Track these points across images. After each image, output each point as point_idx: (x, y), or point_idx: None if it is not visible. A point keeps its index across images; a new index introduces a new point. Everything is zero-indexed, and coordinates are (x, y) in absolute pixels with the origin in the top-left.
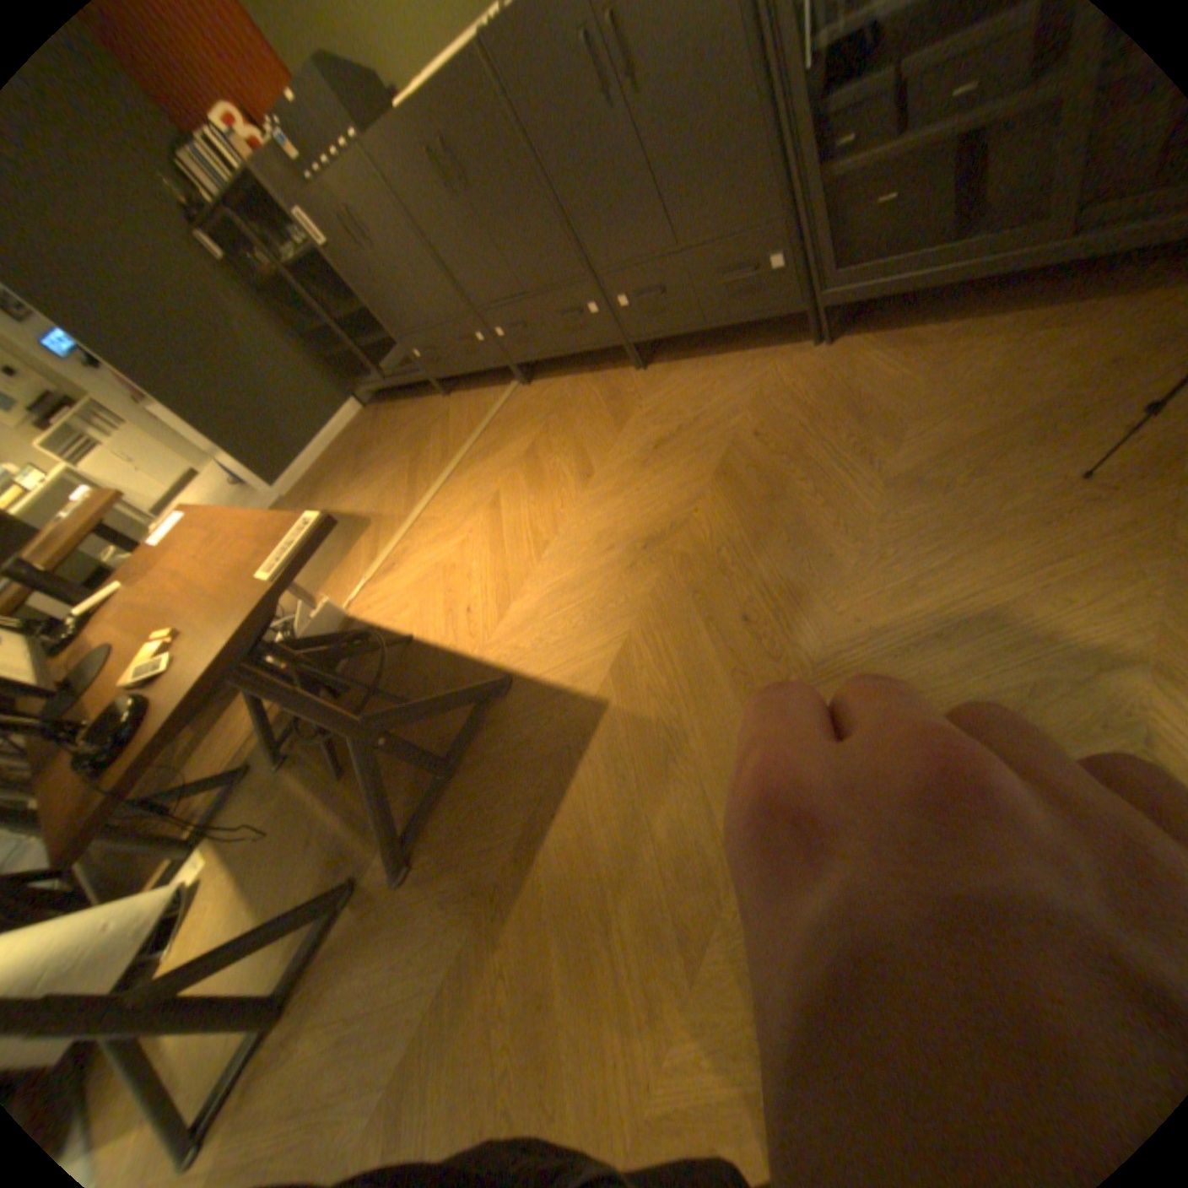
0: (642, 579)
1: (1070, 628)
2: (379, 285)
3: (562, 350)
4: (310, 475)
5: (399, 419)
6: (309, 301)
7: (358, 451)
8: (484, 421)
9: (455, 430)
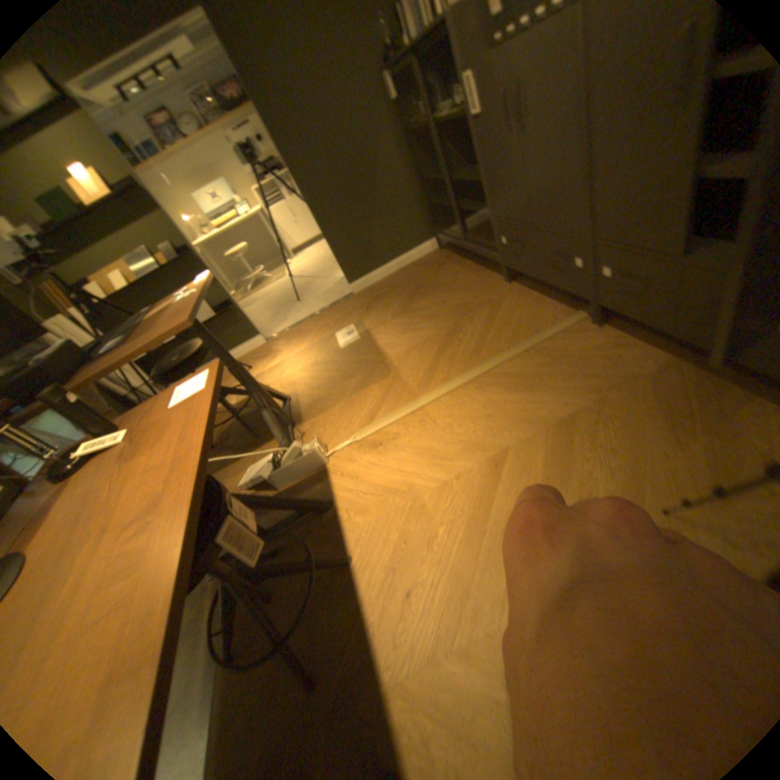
0: None
1: None
2: (506, 171)
3: (677, 331)
4: (377, 287)
5: (459, 279)
6: (442, 154)
7: (416, 289)
8: (531, 341)
9: (498, 328)
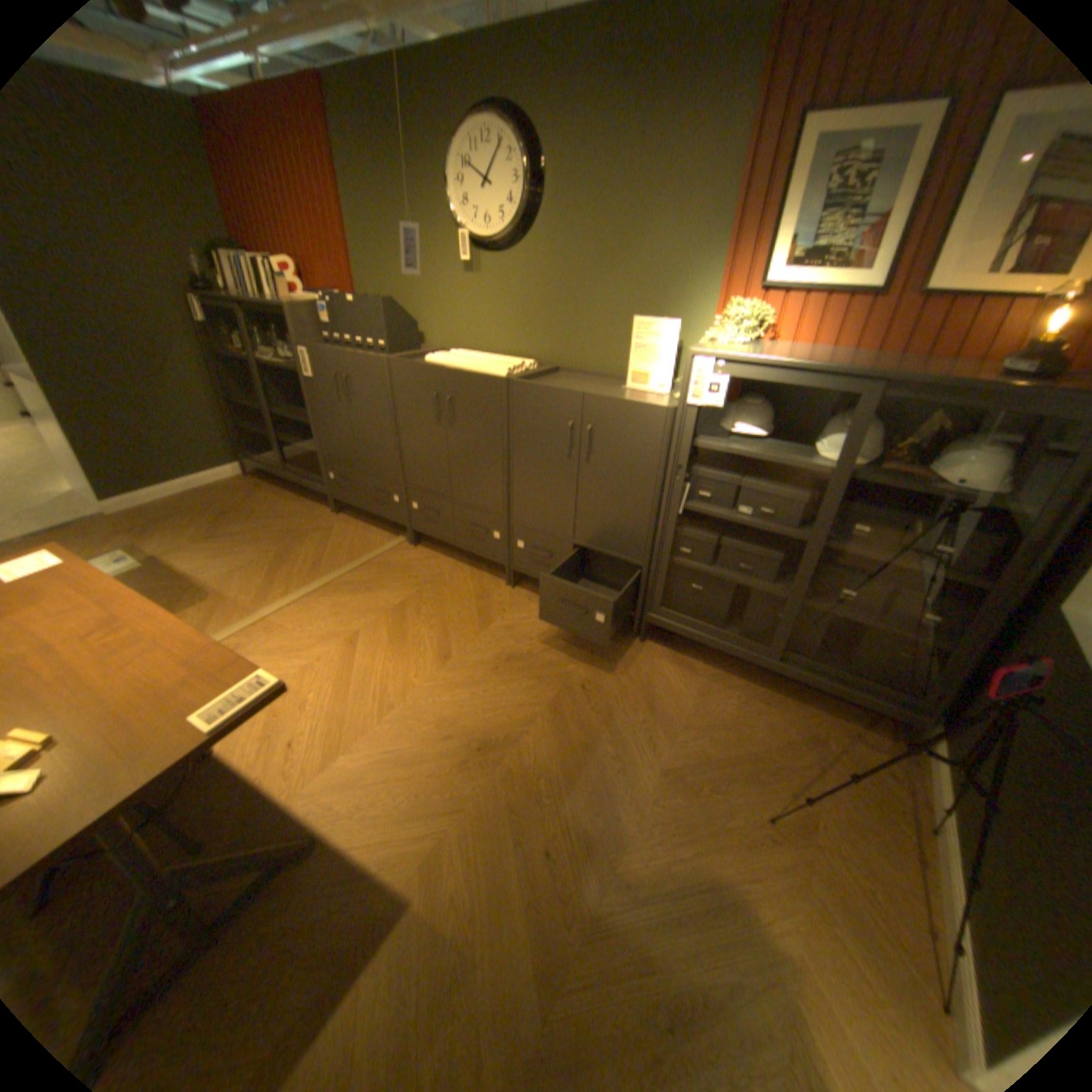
0: (468, 779)
1: (751, 941)
2: (334, 424)
3: (456, 543)
4: (150, 509)
5: (278, 507)
6: (255, 386)
7: (219, 514)
8: (364, 557)
9: (332, 549)
